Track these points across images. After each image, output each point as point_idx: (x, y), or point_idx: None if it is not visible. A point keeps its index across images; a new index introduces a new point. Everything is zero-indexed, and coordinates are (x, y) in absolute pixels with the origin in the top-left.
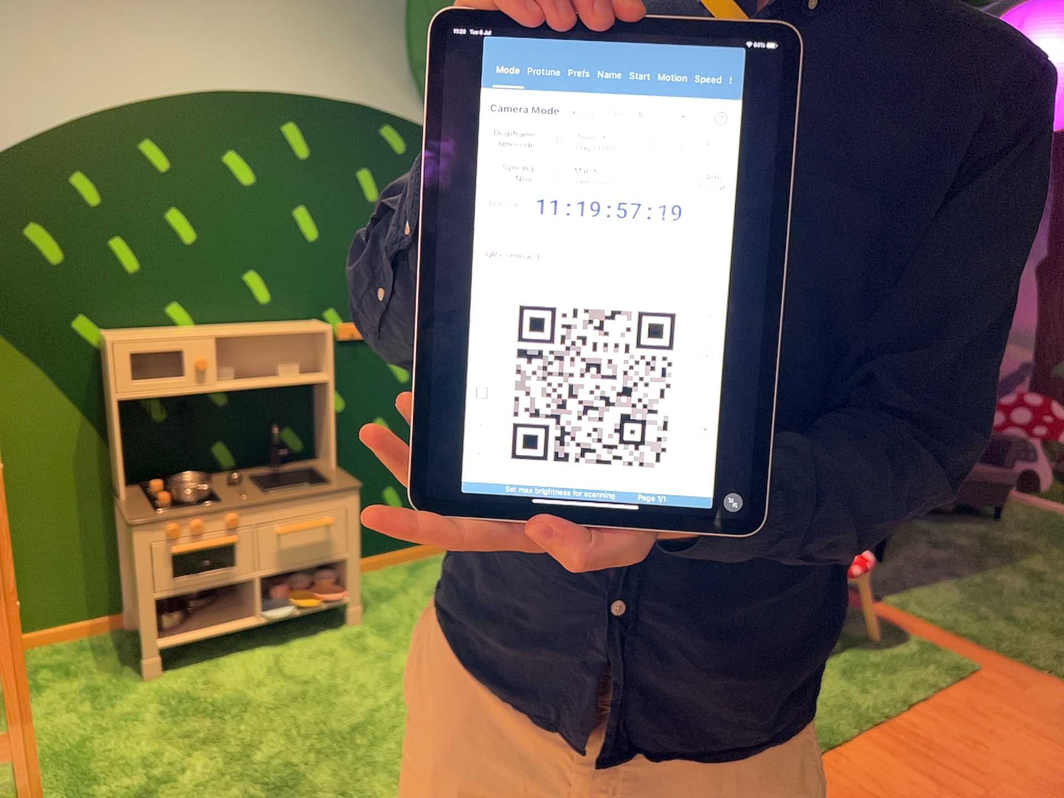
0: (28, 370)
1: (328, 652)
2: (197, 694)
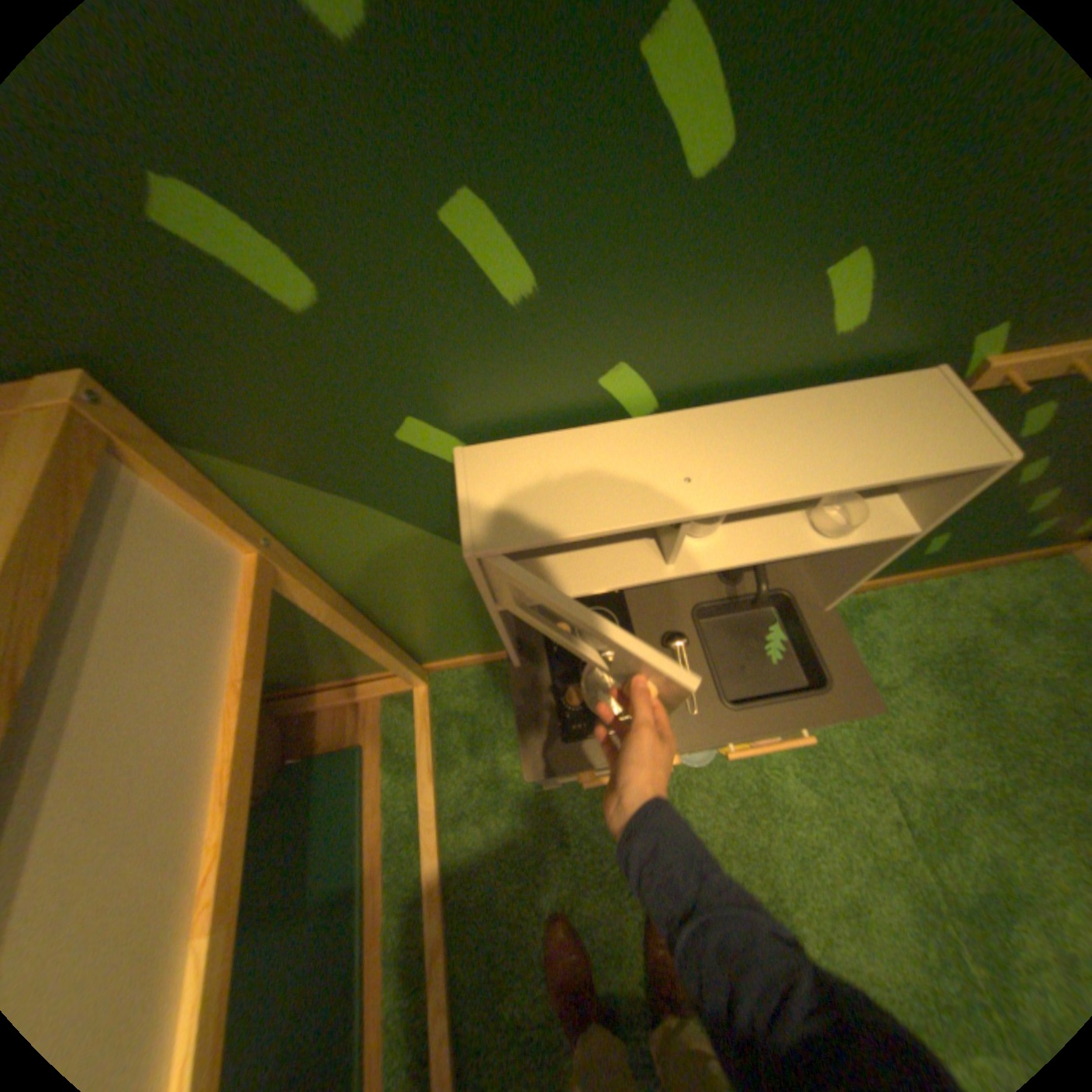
0: (346, 508)
1: (742, 795)
2: (598, 833)
